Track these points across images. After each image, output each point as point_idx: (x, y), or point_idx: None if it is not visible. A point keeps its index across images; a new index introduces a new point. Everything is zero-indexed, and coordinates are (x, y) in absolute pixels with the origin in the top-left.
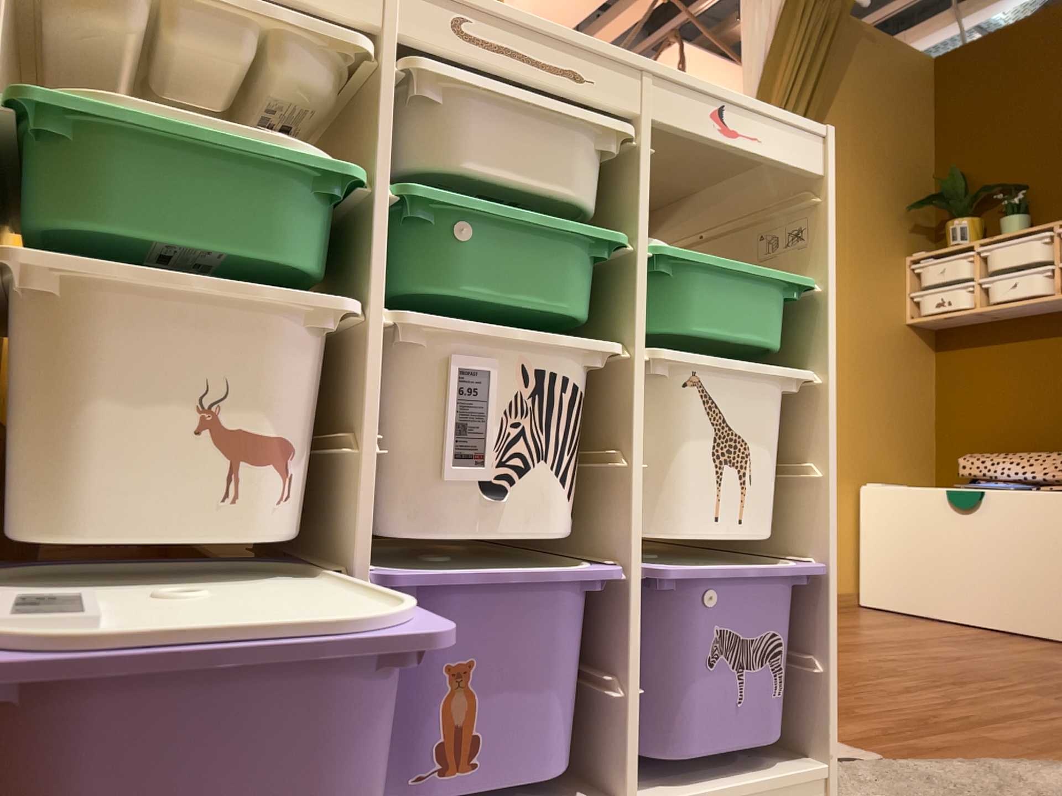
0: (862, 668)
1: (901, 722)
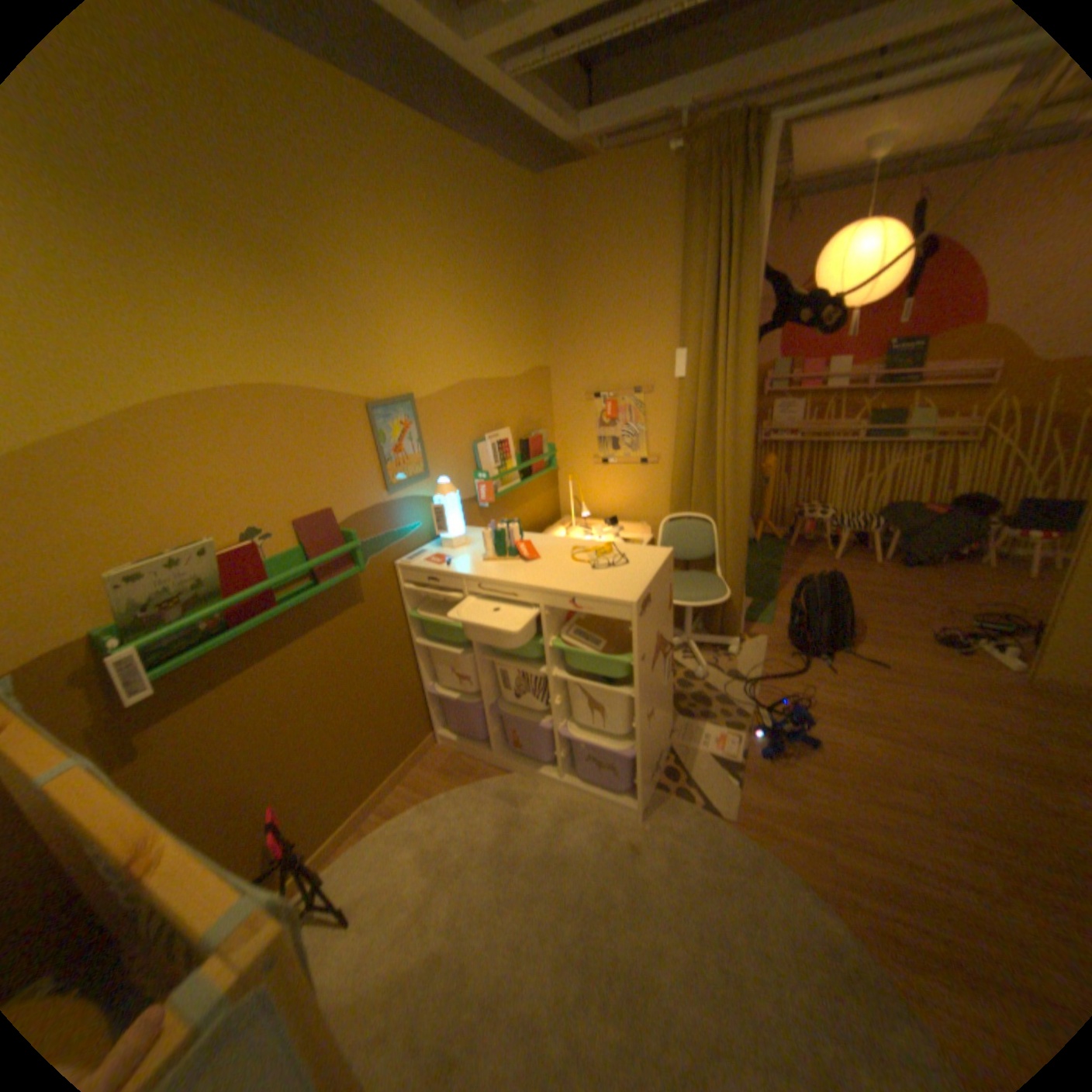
0: (913, 783)
1: (806, 825)
